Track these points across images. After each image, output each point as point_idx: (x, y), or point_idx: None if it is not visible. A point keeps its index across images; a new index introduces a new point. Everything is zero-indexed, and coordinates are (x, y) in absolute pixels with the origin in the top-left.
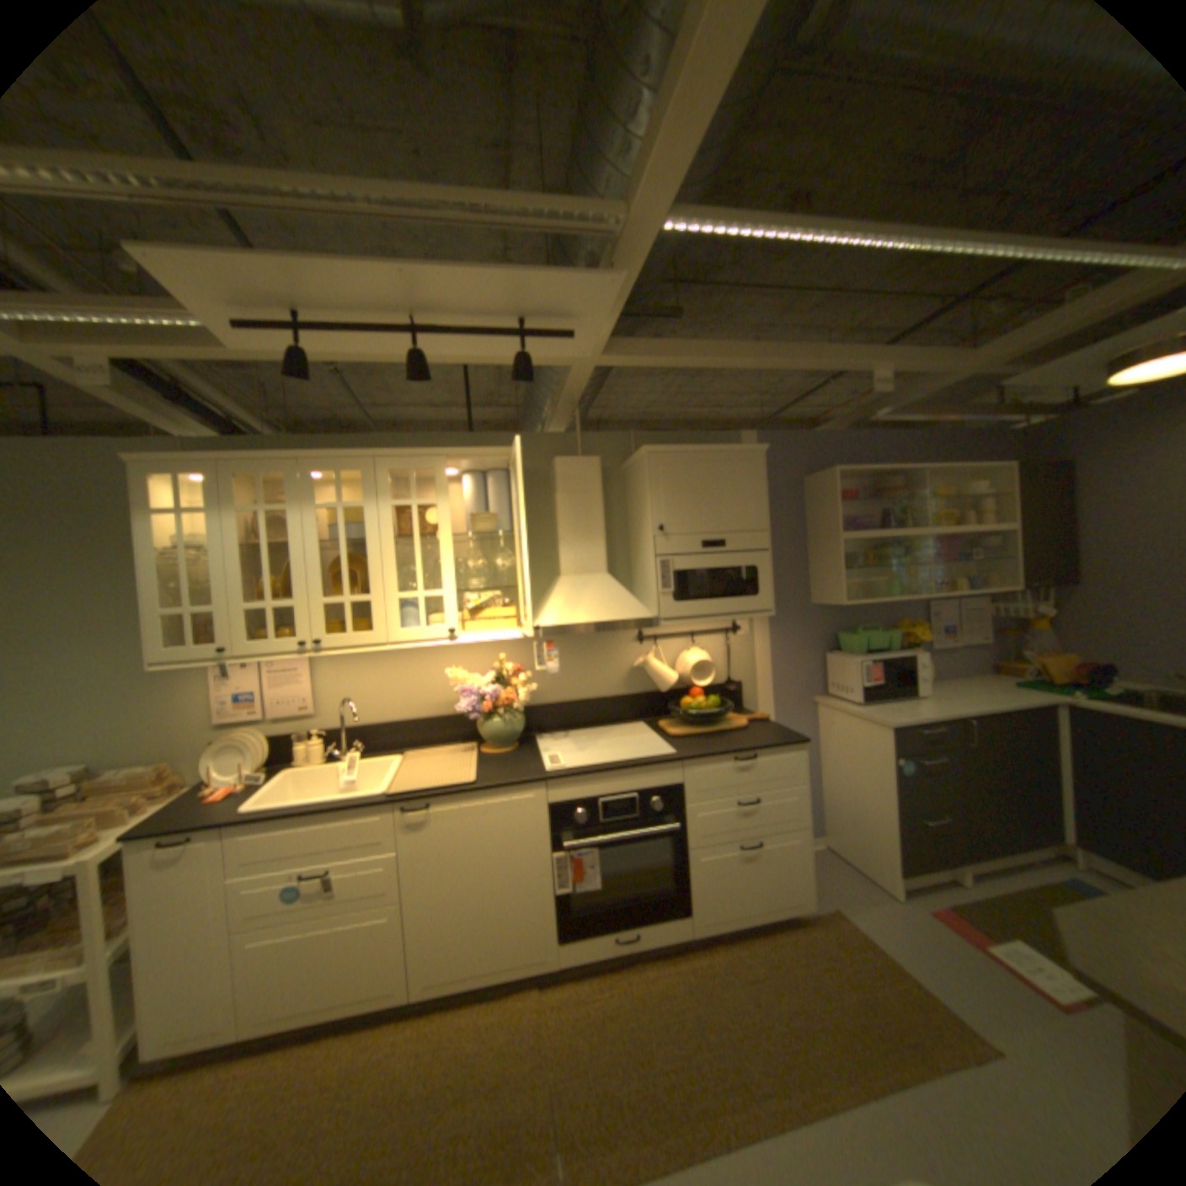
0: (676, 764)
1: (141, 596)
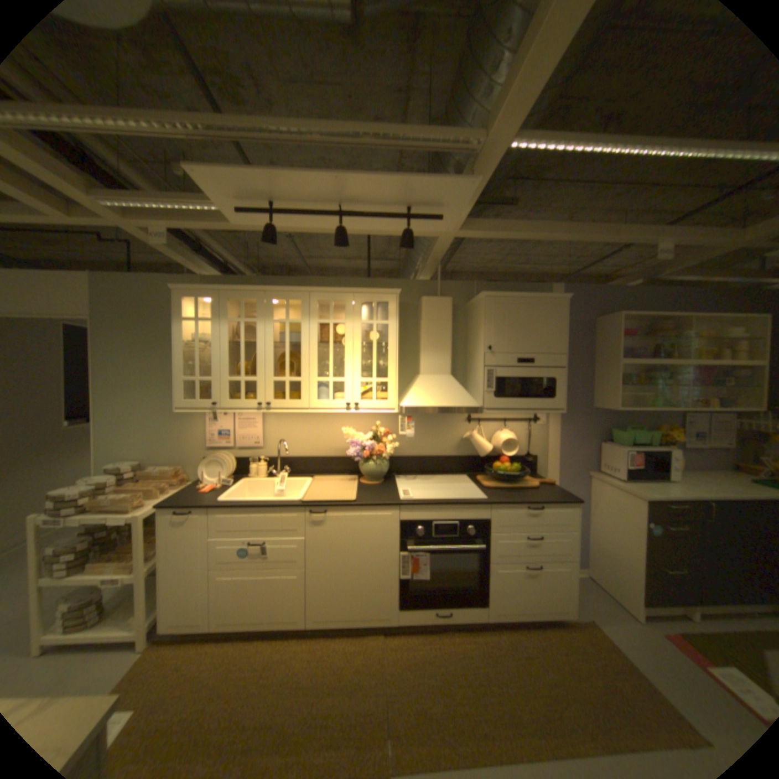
0: (488, 506)
1: (175, 368)
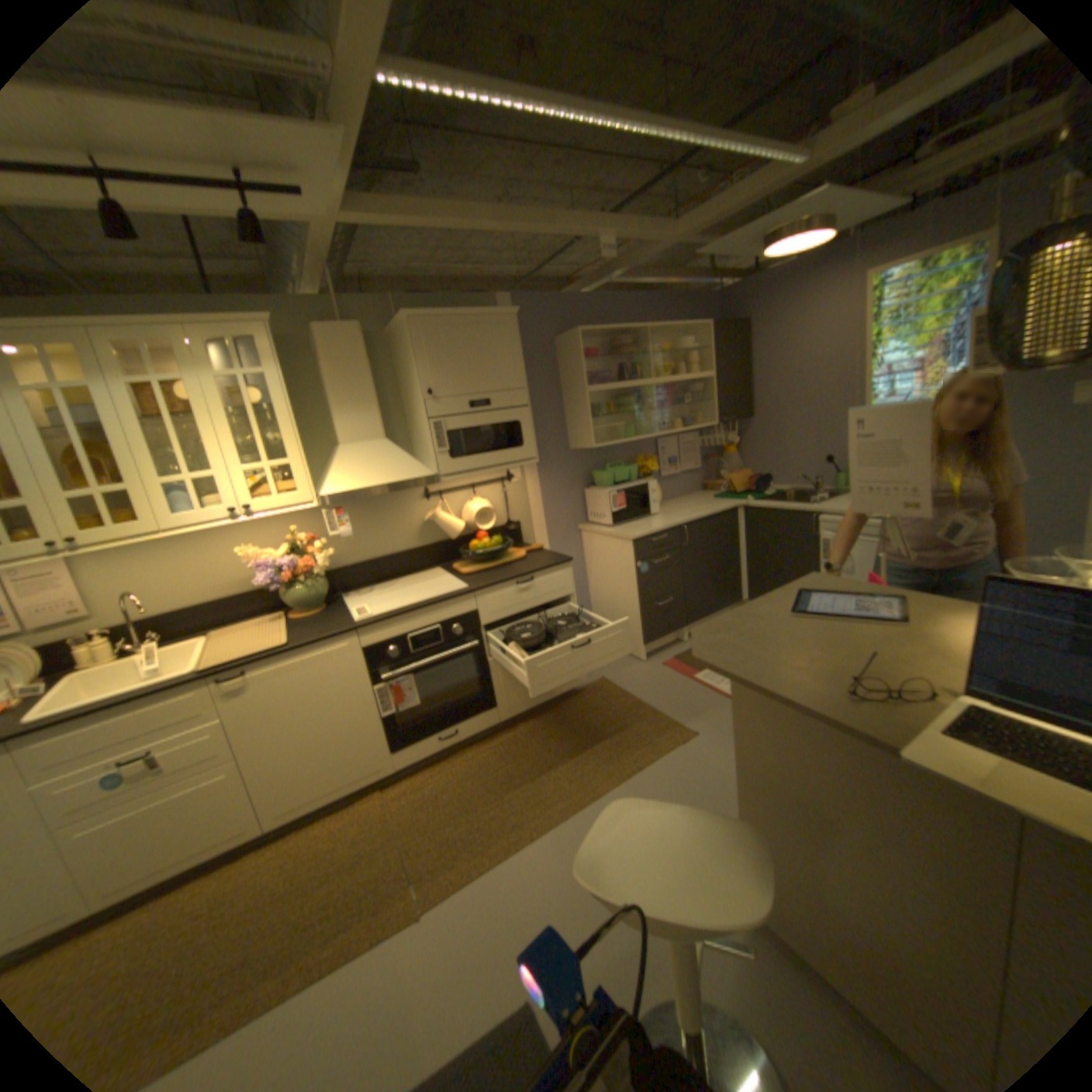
0: (469, 596)
1: None
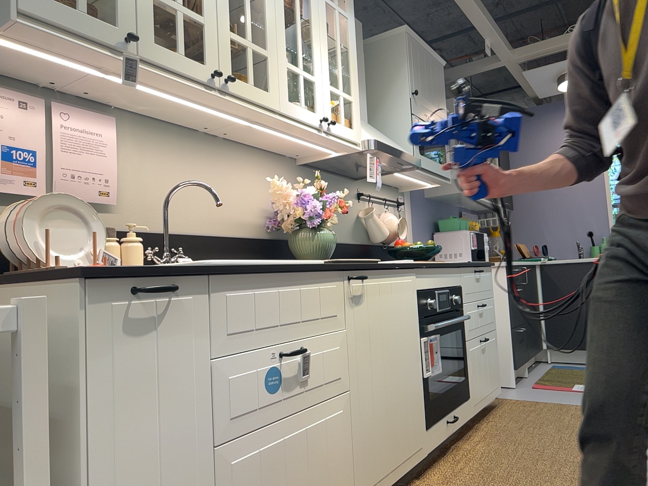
0: (461, 266)
1: None
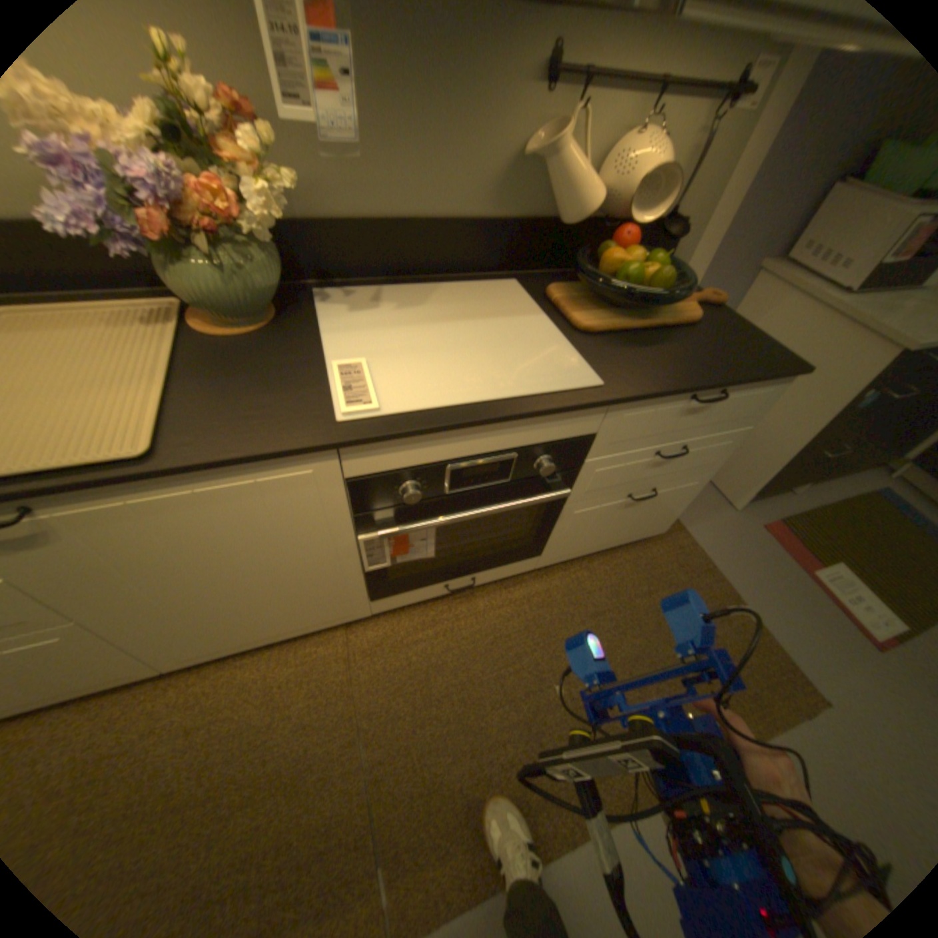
0: (603, 406)
1: None
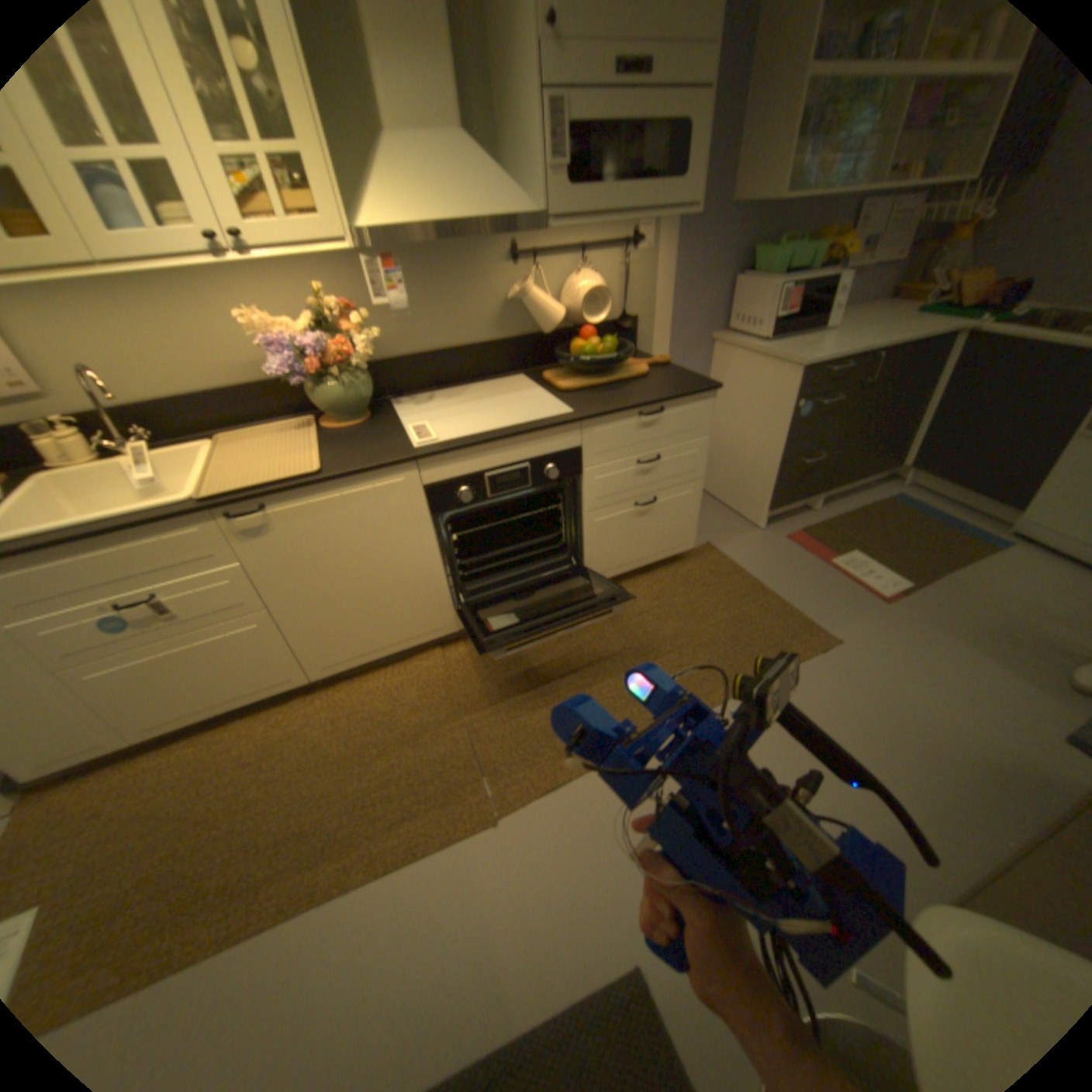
0: (574, 425)
1: None
